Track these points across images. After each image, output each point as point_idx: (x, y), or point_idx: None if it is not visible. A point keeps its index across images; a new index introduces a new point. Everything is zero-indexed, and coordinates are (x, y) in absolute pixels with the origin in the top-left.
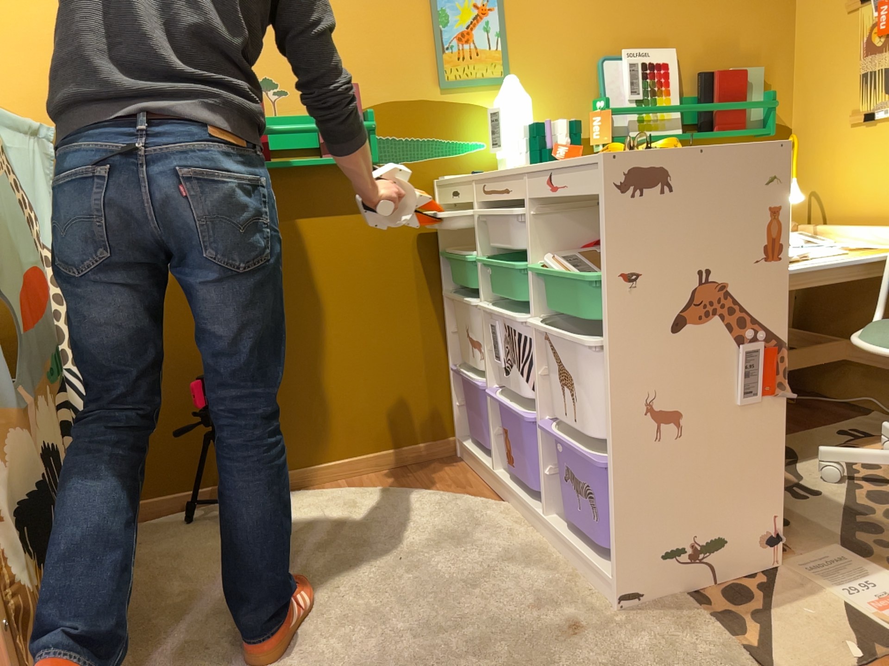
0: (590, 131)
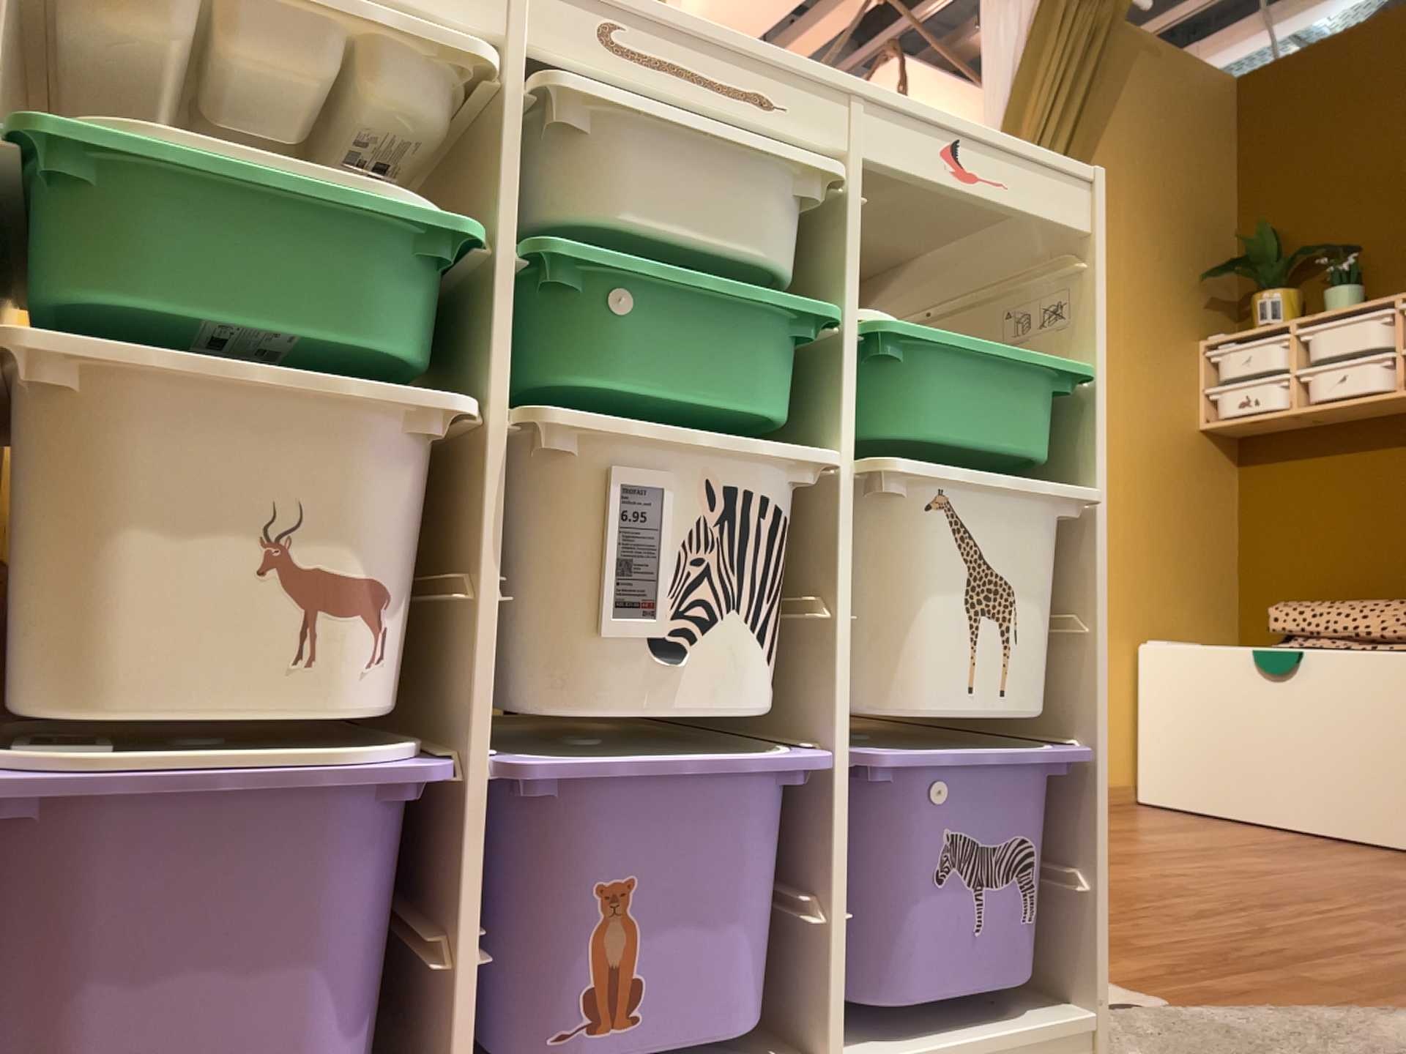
0: None
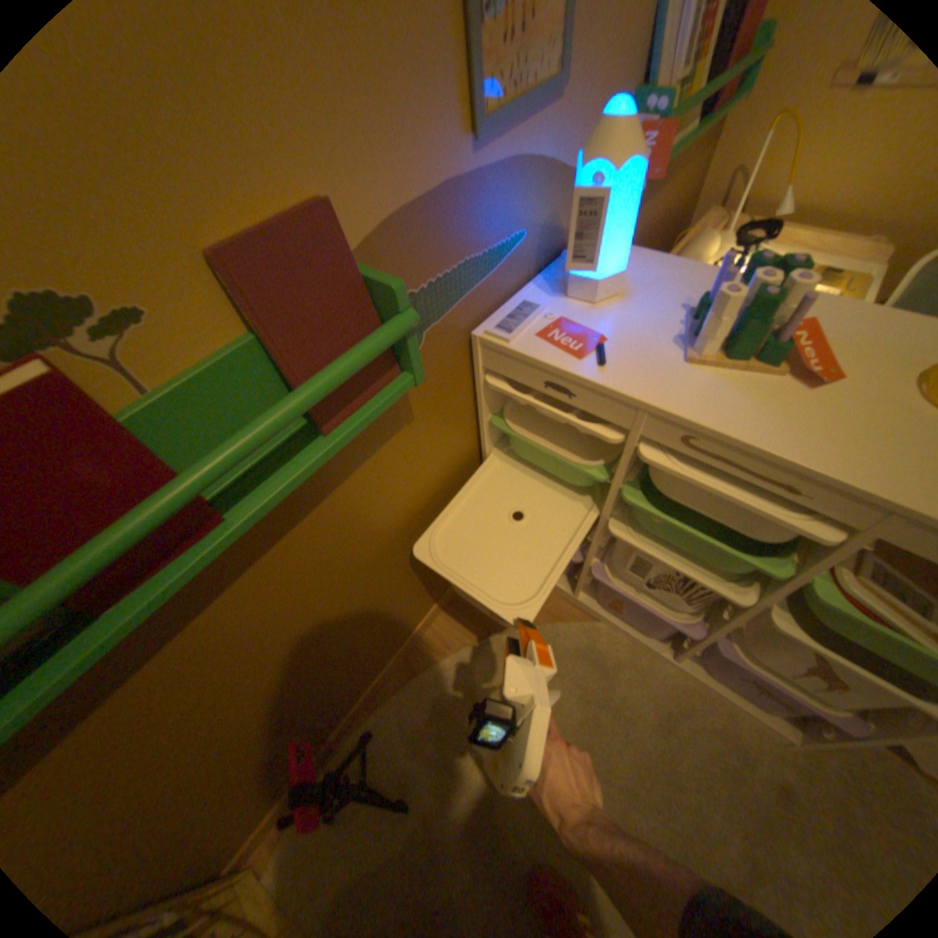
0: None
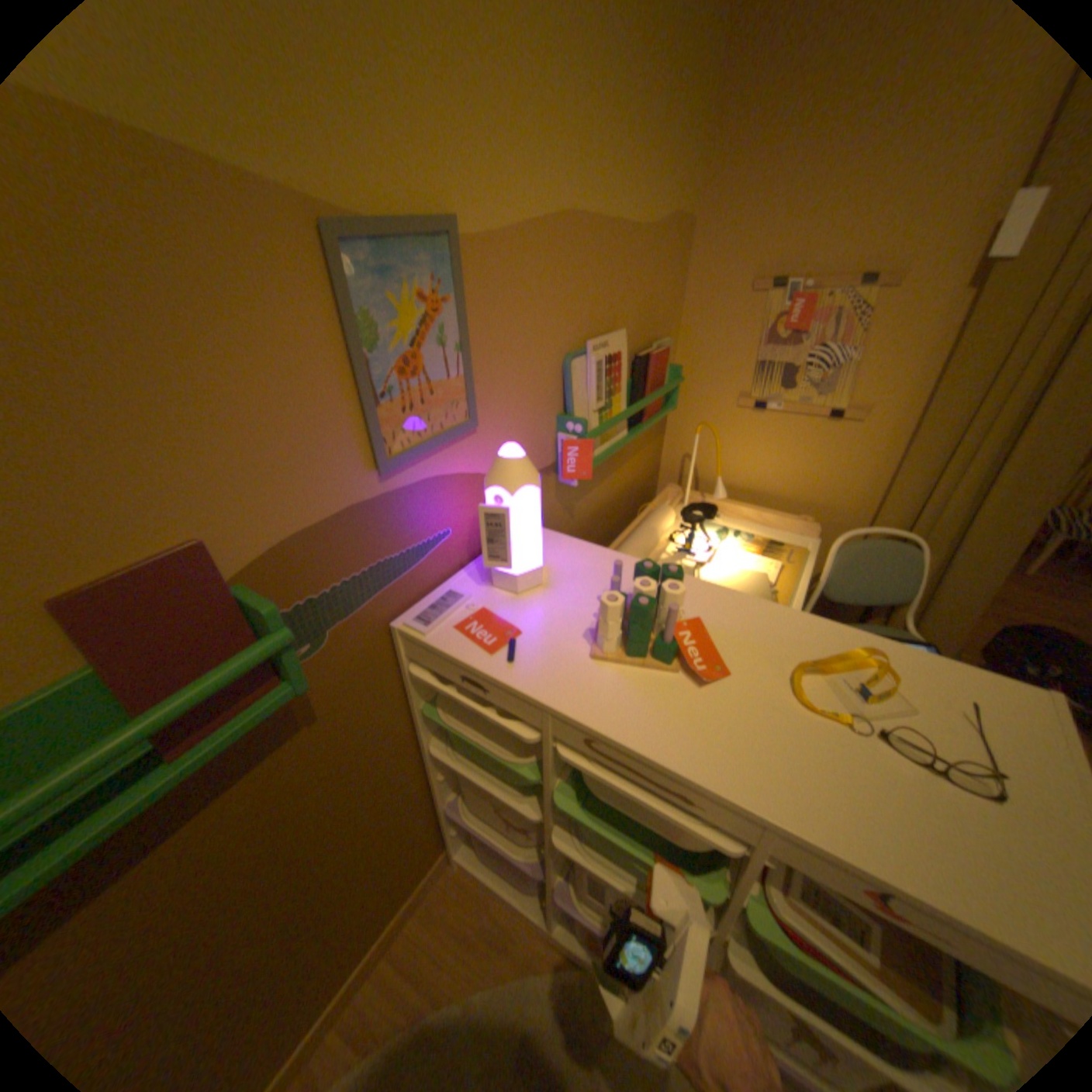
0: (556, 457)
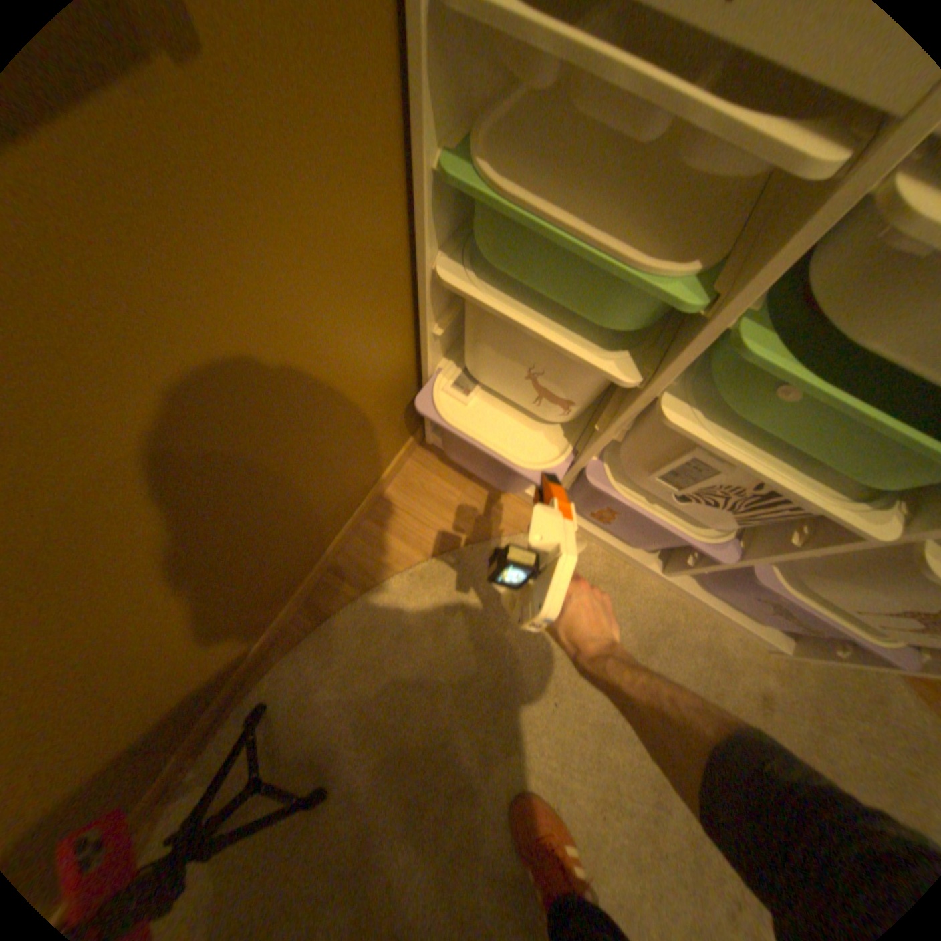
0: None
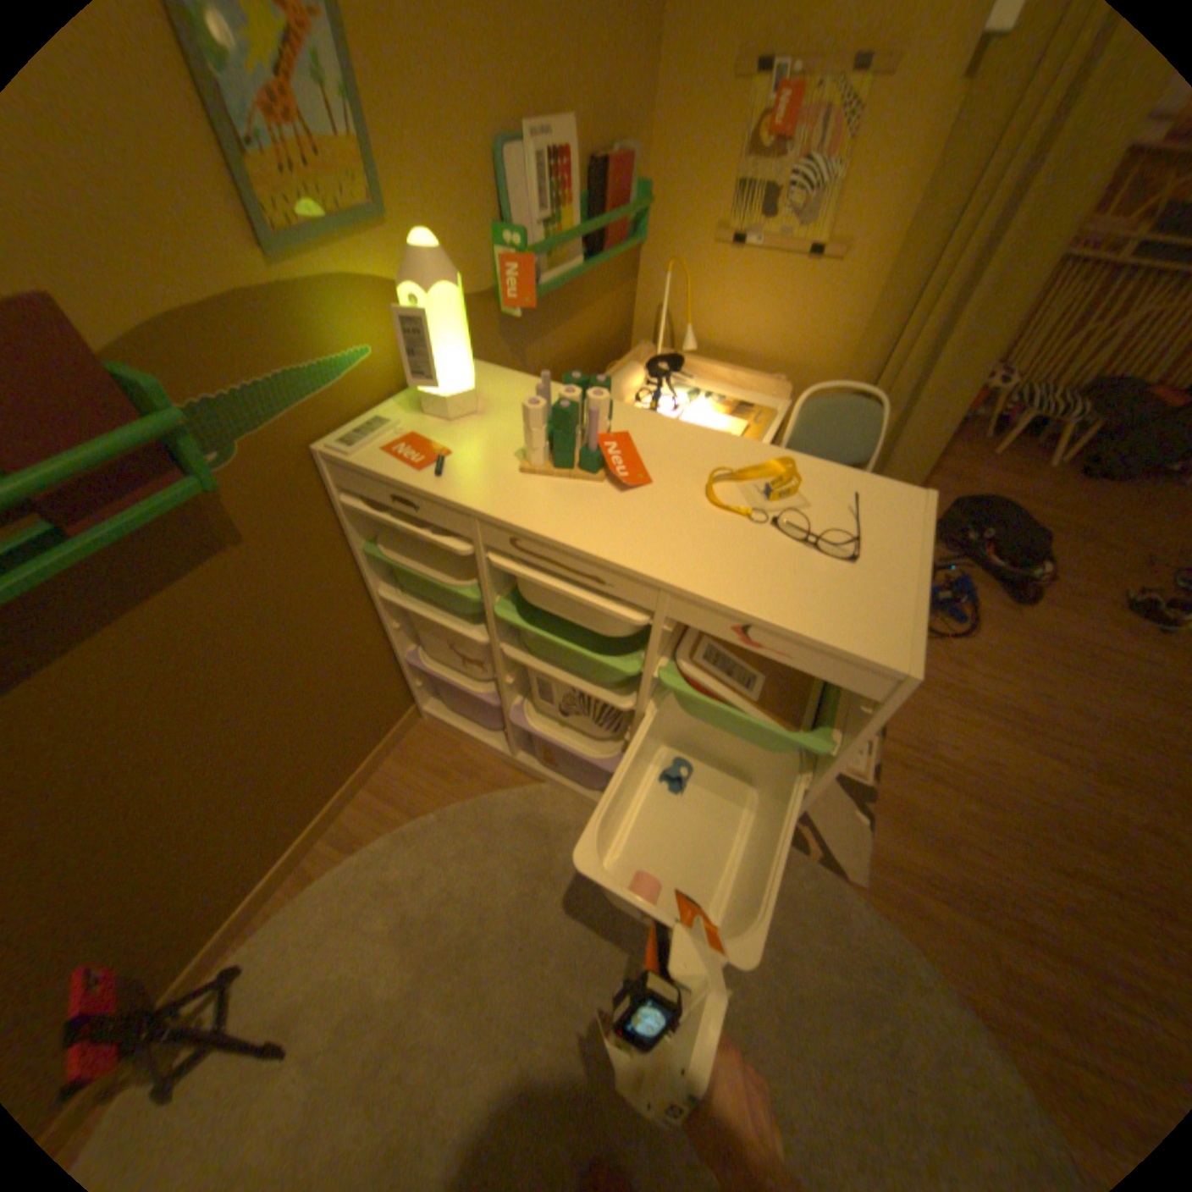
0: (495, 280)
